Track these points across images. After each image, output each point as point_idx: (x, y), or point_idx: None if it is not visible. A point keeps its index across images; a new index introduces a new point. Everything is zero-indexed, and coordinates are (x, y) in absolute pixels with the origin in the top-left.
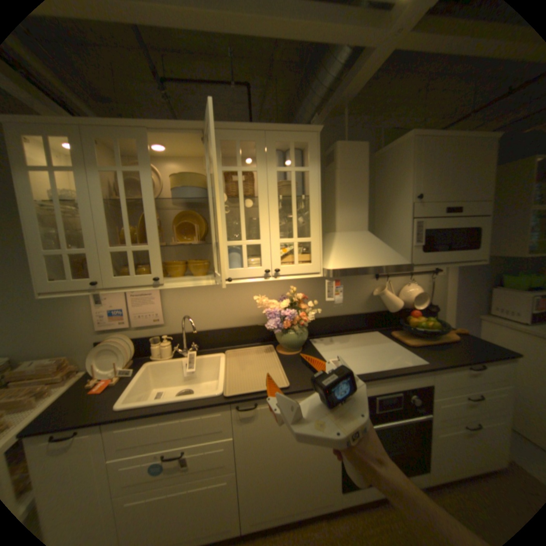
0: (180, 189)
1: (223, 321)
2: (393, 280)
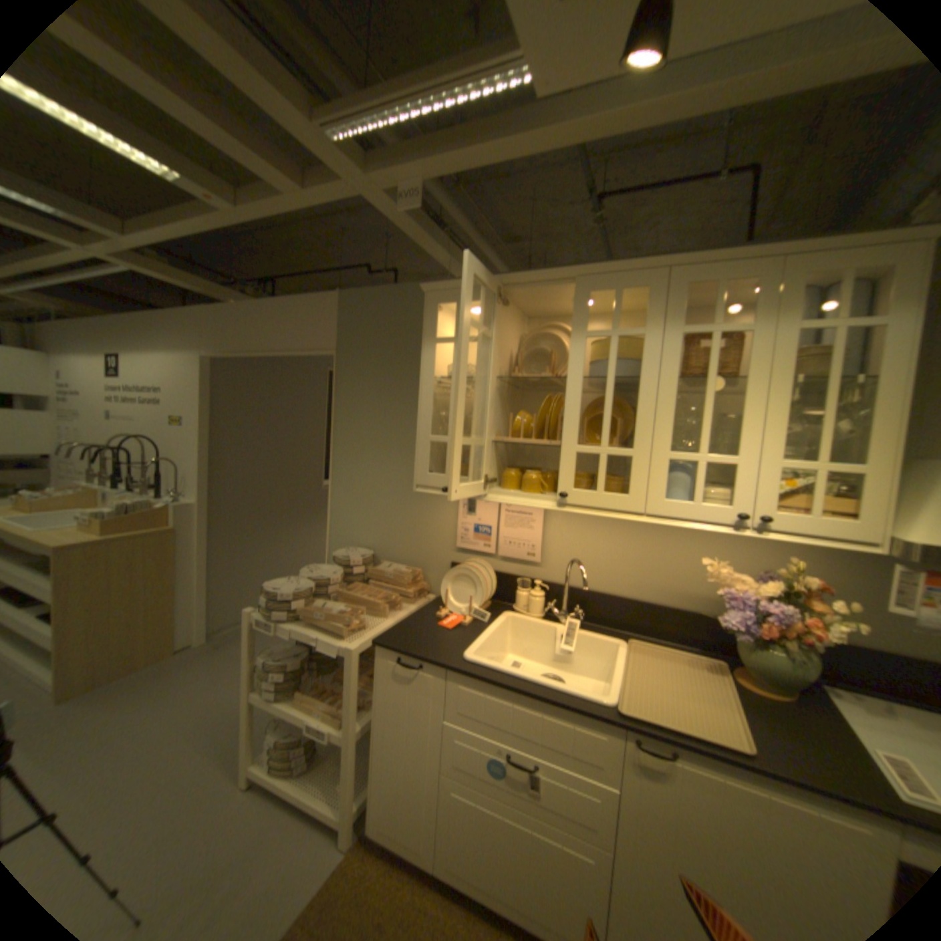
0: (604, 363)
1: (634, 587)
2: None
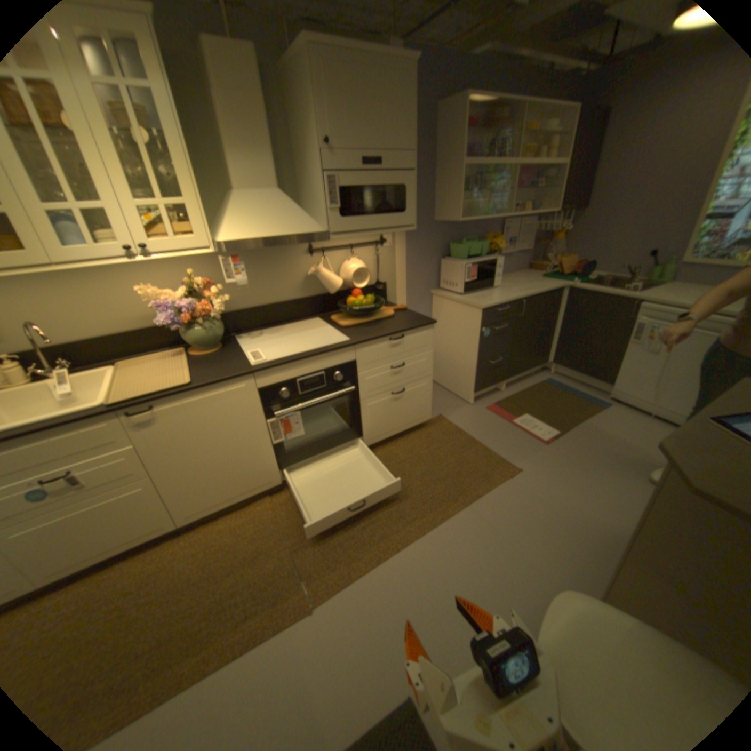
0: None
1: (102, 327)
2: (332, 256)
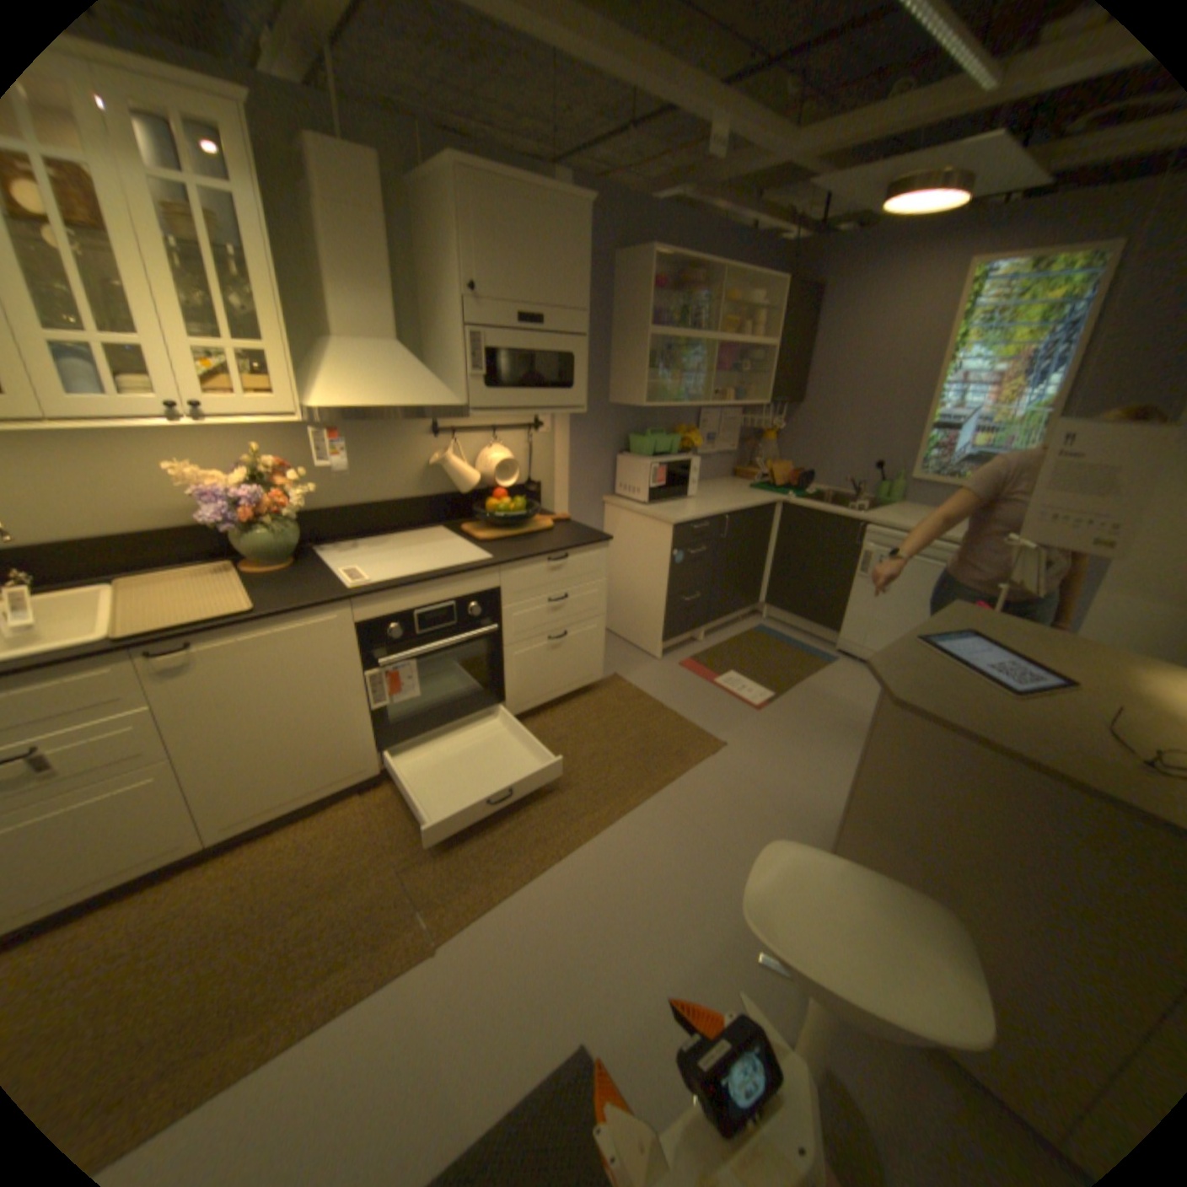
0: None
1: (95, 522)
2: (466, 440)
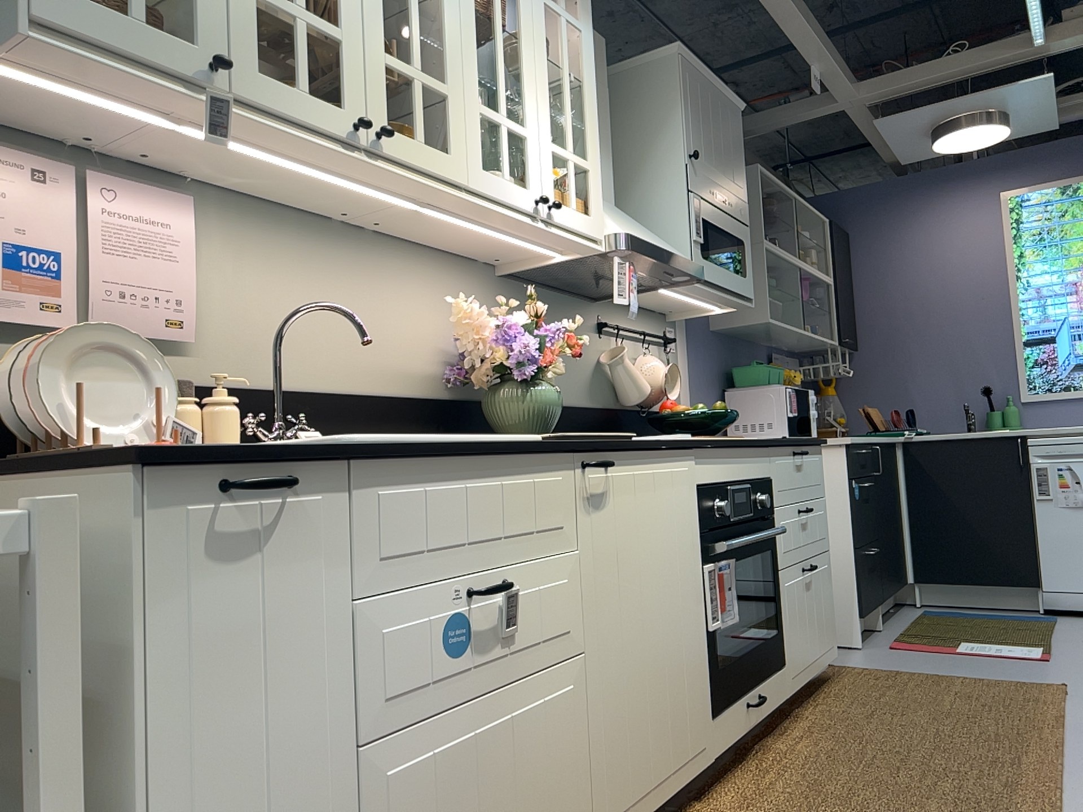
0: None
1: (346, 372)
2: (622, 345)
